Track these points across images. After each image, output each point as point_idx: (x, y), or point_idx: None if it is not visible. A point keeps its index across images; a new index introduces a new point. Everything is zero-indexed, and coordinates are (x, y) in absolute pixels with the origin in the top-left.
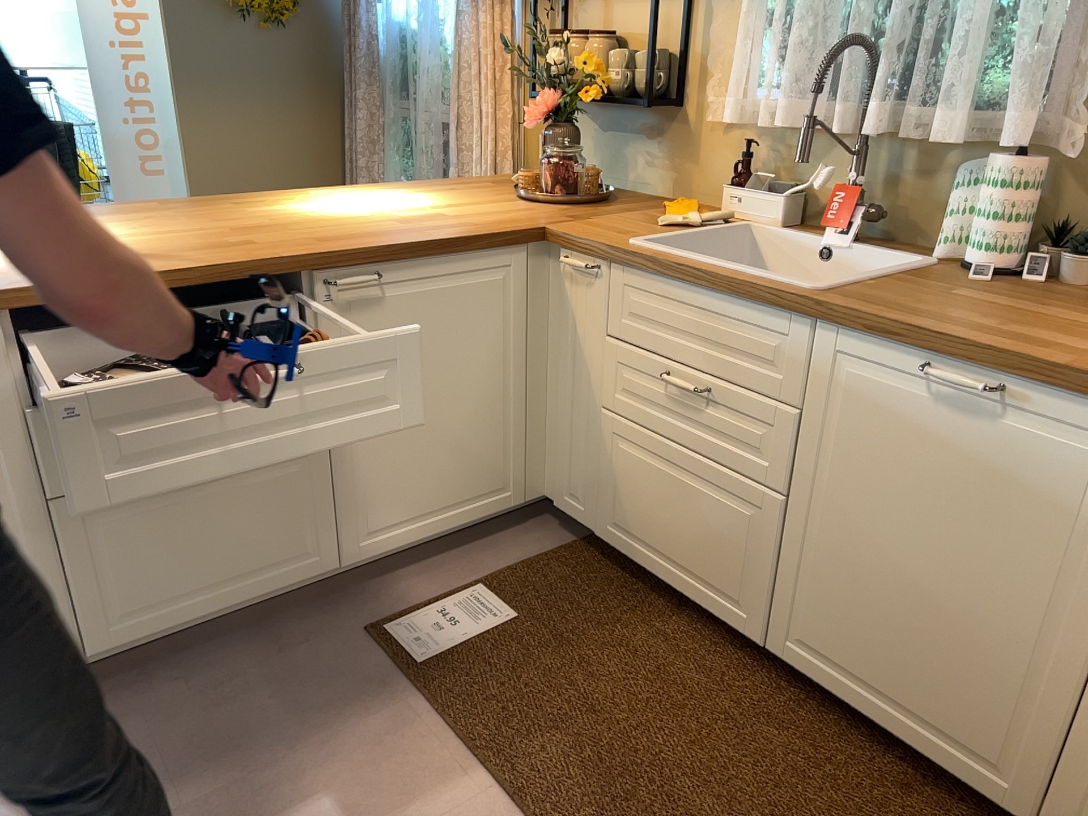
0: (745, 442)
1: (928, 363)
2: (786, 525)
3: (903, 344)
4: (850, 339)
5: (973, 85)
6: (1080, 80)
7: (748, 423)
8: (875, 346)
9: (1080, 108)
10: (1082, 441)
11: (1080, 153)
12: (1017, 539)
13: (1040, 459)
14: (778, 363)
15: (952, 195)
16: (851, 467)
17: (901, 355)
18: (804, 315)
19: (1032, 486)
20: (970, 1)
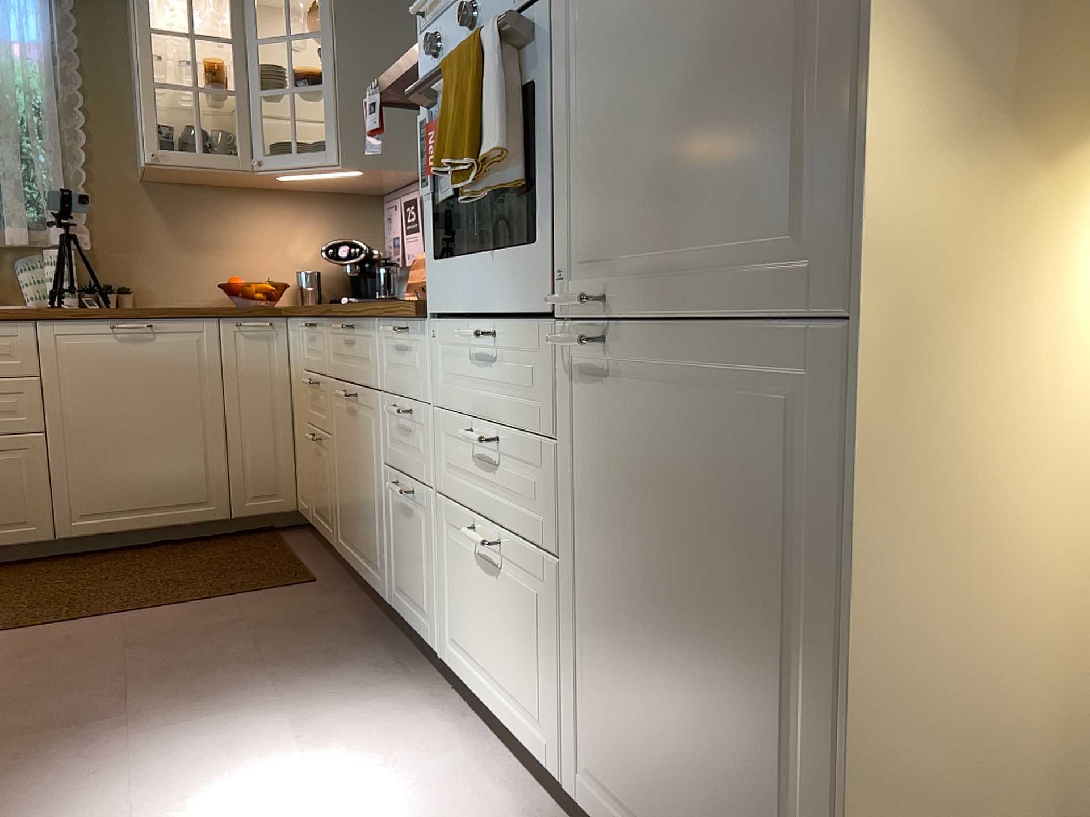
0: (2, 413)
1: (113, 325)
2: (49, 451)
3: (97, 318)
4: (63, 326)
5: (25, 214)
6: (75, 214)
7: (1, 399)
8: (80, 325)
9: (81, 227)
10: (189, 336)
11: (92, 246)
12: (179, 389)
13: (176, 349)
14: (14, 355)
15: (19, 277)
16: (85, 394)
17: (96, 325)
18: (30, 319)
19: (177, 363)
20: (8, 172)
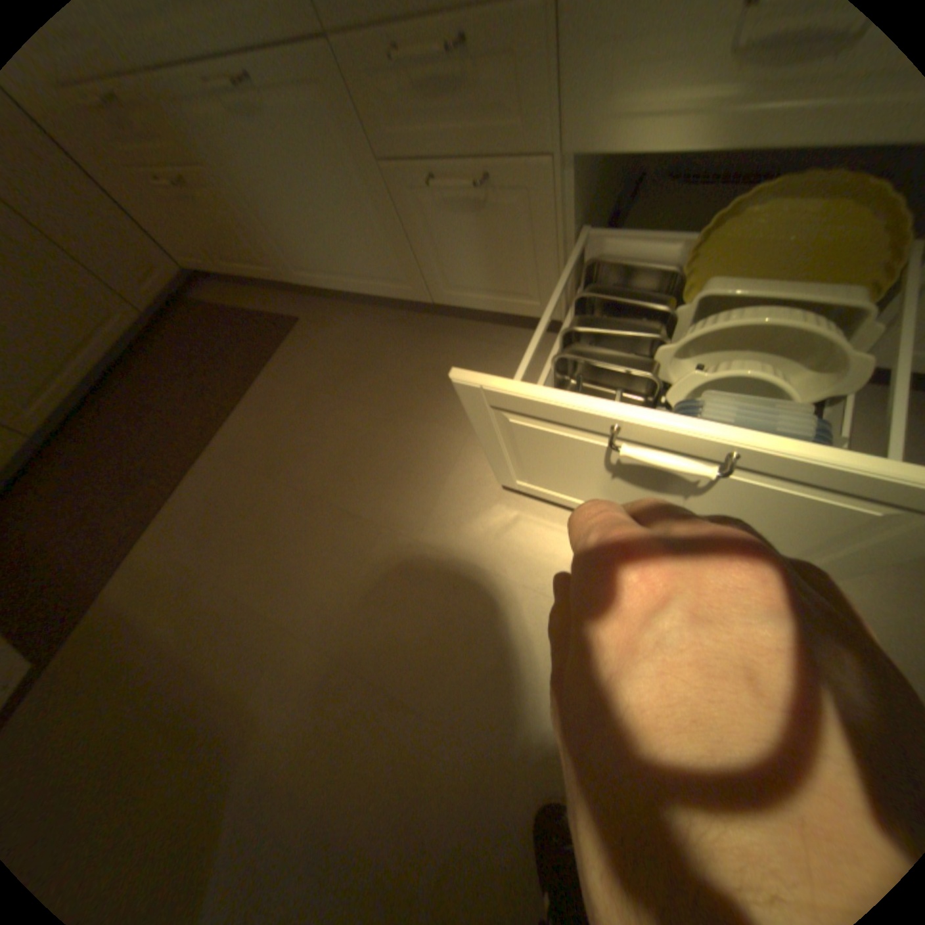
0: None
1: None
2: None
3: None
4: None
5: None
6: None
7: None
8: None
9: None
10: None
11: None
12: None
13: None
14: None
15: None
16: None
17: None
18: None
19: None
20: None
